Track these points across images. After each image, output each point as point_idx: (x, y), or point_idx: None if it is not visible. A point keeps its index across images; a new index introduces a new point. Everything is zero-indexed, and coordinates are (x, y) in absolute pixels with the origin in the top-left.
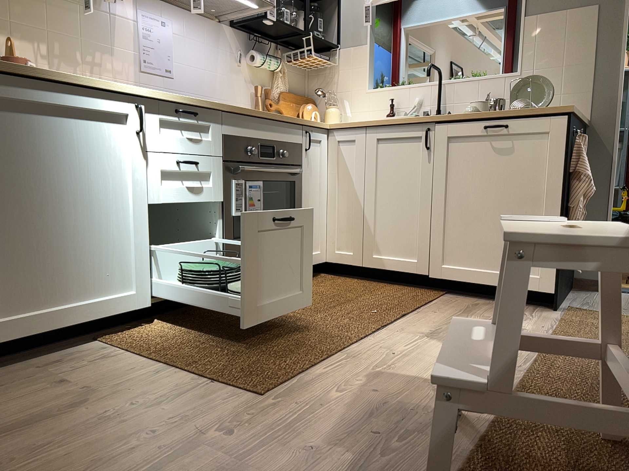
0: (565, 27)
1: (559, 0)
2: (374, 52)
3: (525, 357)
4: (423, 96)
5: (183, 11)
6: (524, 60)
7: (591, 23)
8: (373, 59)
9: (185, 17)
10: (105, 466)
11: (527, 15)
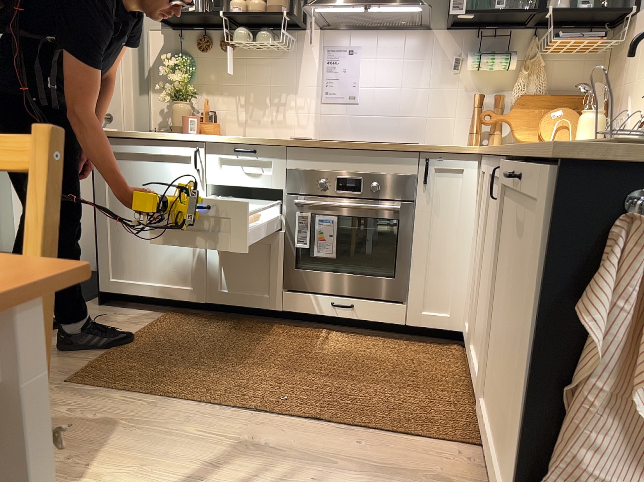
0: None
1: None
2: None
3: None
4: None
5: (382, 29)
6: None
7: None
8: None
9: (377, 37)
10: None
11: None
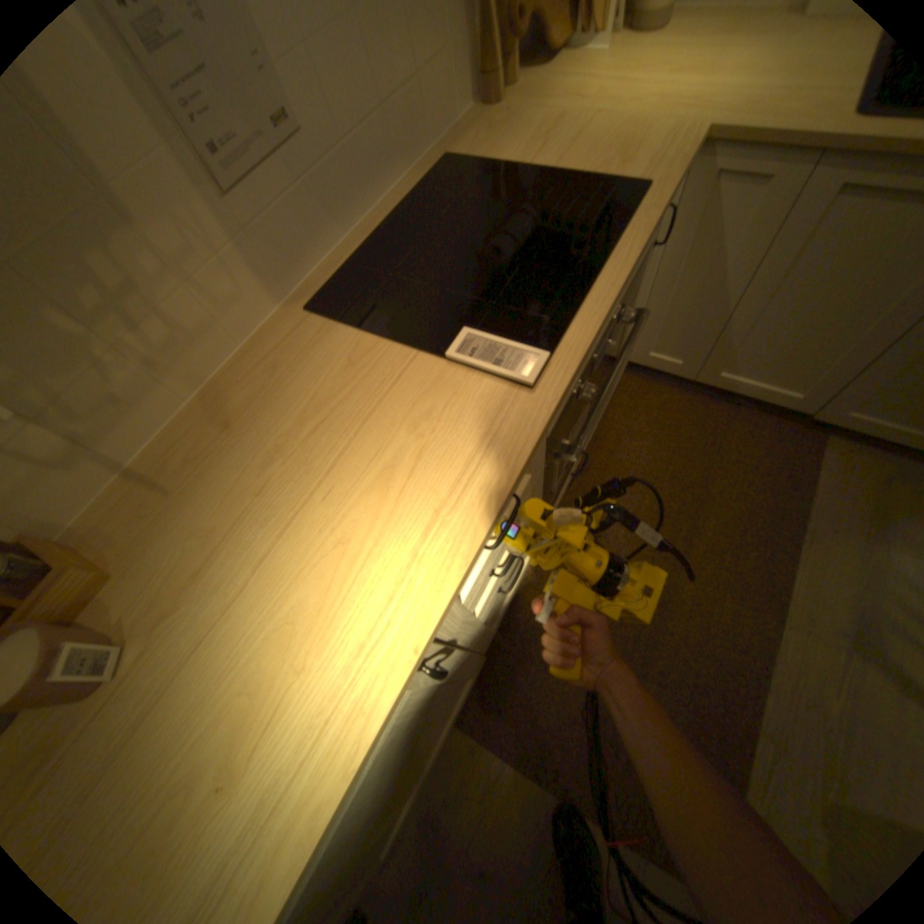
0: None
1: None
2: None
3: None
4: None
5: None
6: None
7: None
8: None
9: None
10: None
11: None
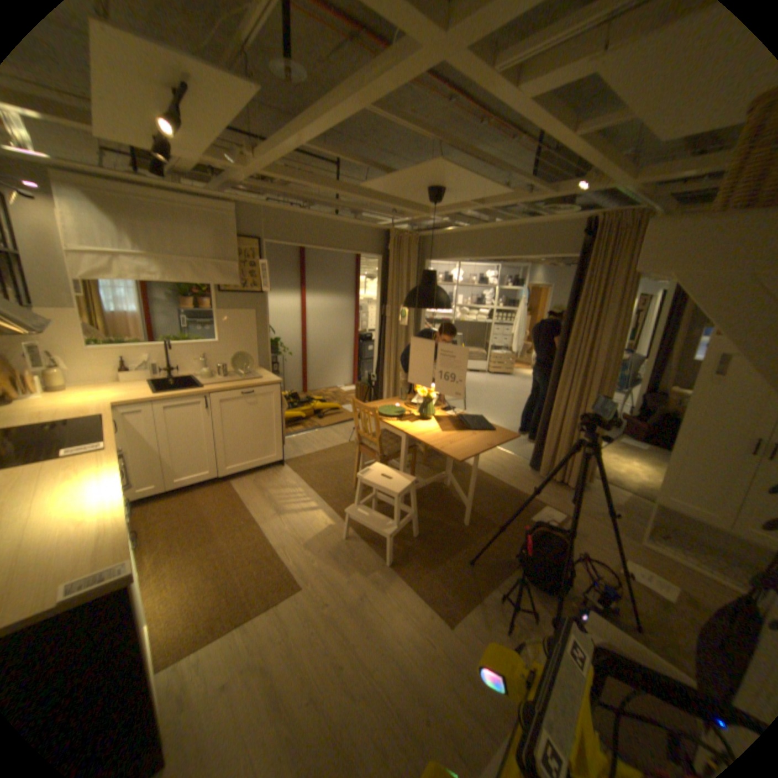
0: (241, 317)
1: (236, 302)
2: (80, 312)
3: (317, 499)
4: (149, 353)
5: None
6: (221, 333)
7: (254, 317)
8: (81, 318)
9: None
10: (325, 651)
11: (219, 307)
